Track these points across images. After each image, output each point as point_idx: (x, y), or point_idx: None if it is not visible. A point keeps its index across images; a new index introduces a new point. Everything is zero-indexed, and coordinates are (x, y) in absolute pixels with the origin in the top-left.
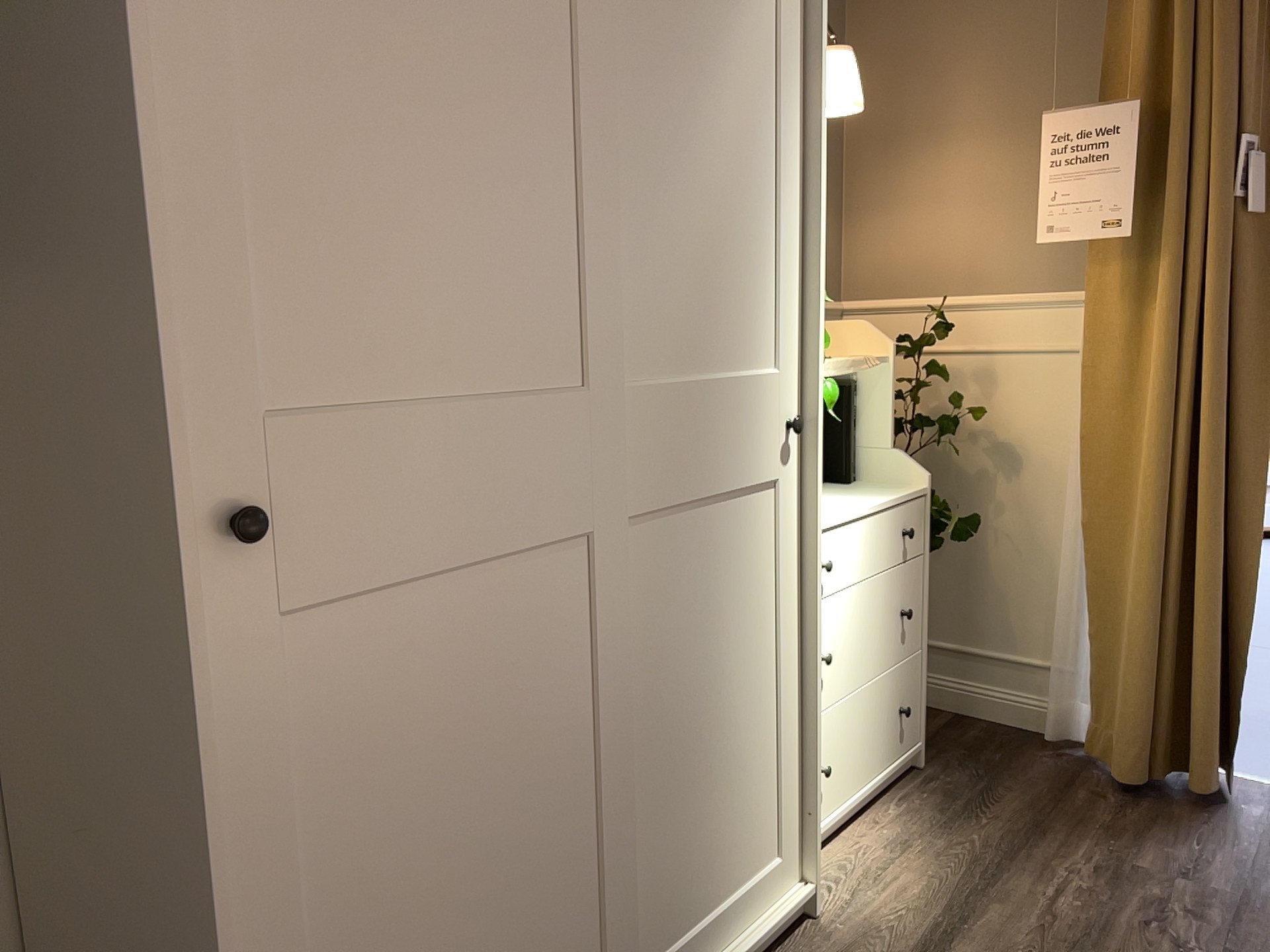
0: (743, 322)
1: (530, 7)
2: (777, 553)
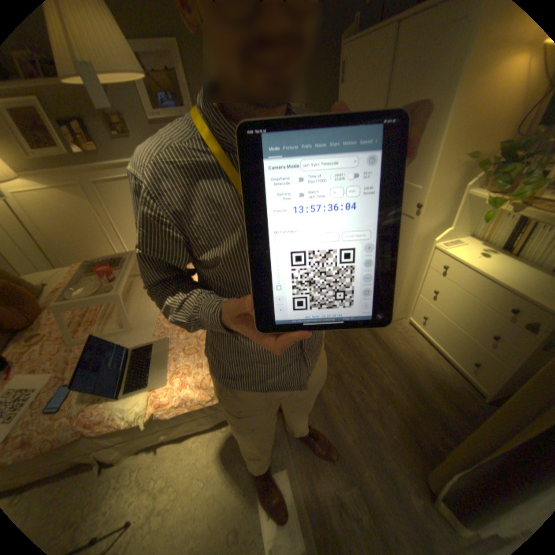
0: (416, 166)
1: (370, 90)
2: (410, 239)
